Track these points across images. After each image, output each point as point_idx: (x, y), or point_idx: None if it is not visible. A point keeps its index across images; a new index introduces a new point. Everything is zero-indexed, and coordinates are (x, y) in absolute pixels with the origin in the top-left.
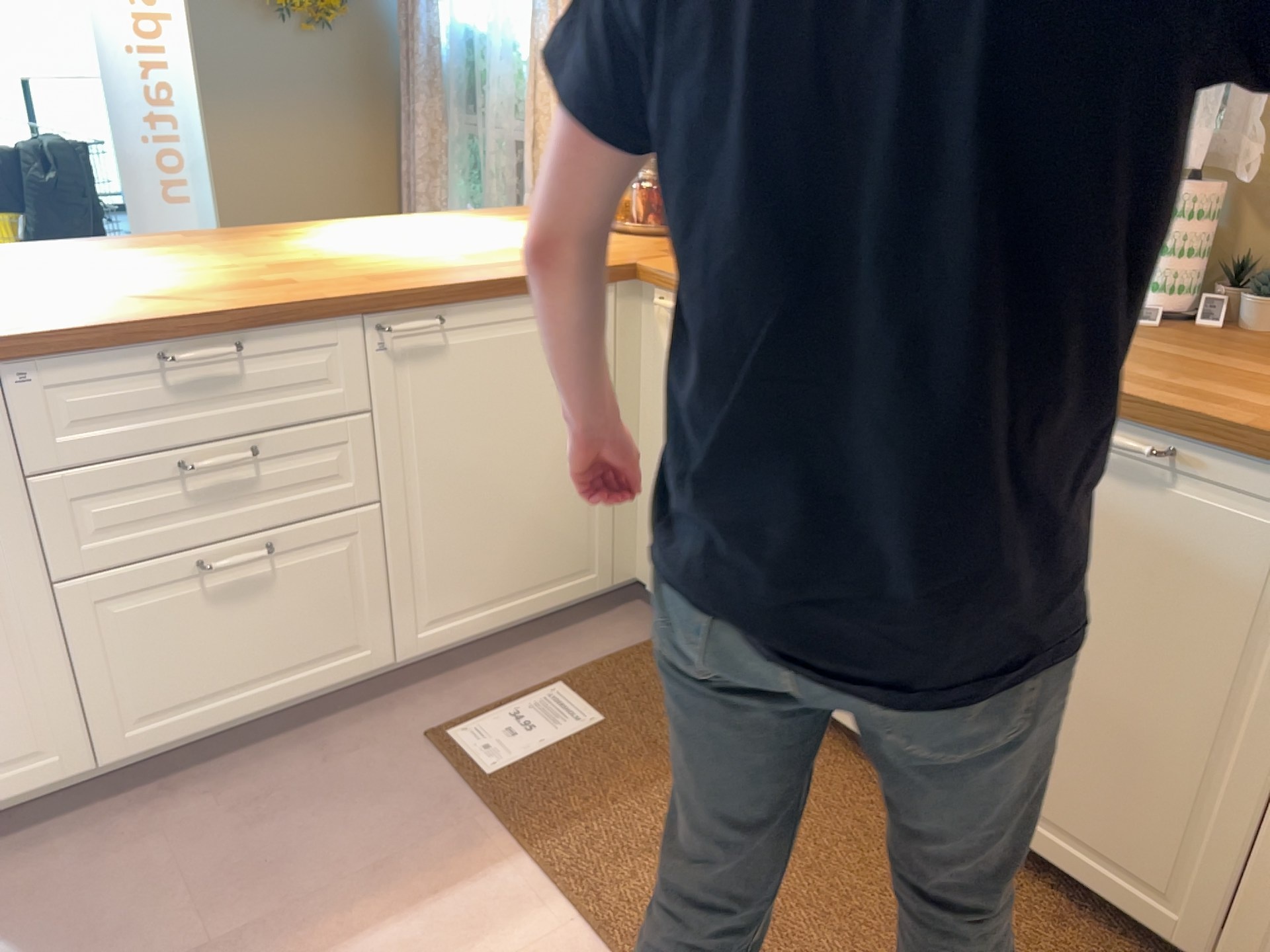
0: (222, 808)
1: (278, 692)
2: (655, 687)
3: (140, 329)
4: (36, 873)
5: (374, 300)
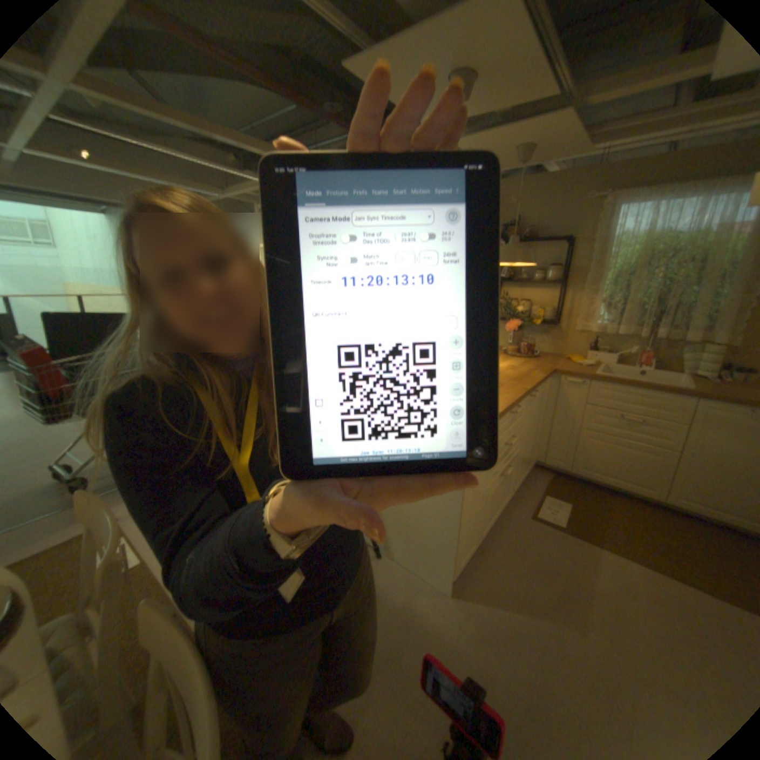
0: (507, 553)
1: (500, 512)
2: (571, 493)
3: (512, 404)
4: (483, 585)
5: (532, 387)
